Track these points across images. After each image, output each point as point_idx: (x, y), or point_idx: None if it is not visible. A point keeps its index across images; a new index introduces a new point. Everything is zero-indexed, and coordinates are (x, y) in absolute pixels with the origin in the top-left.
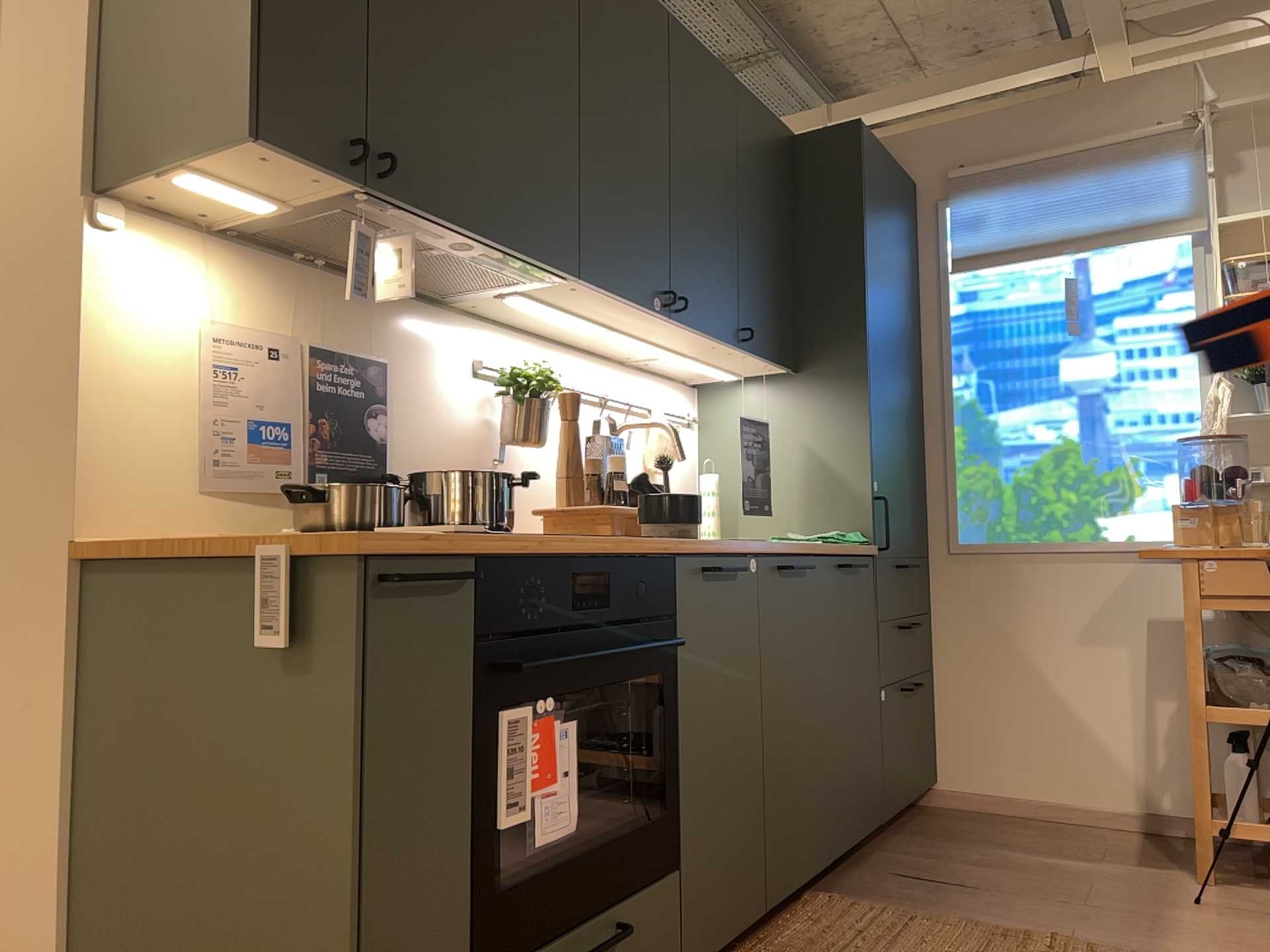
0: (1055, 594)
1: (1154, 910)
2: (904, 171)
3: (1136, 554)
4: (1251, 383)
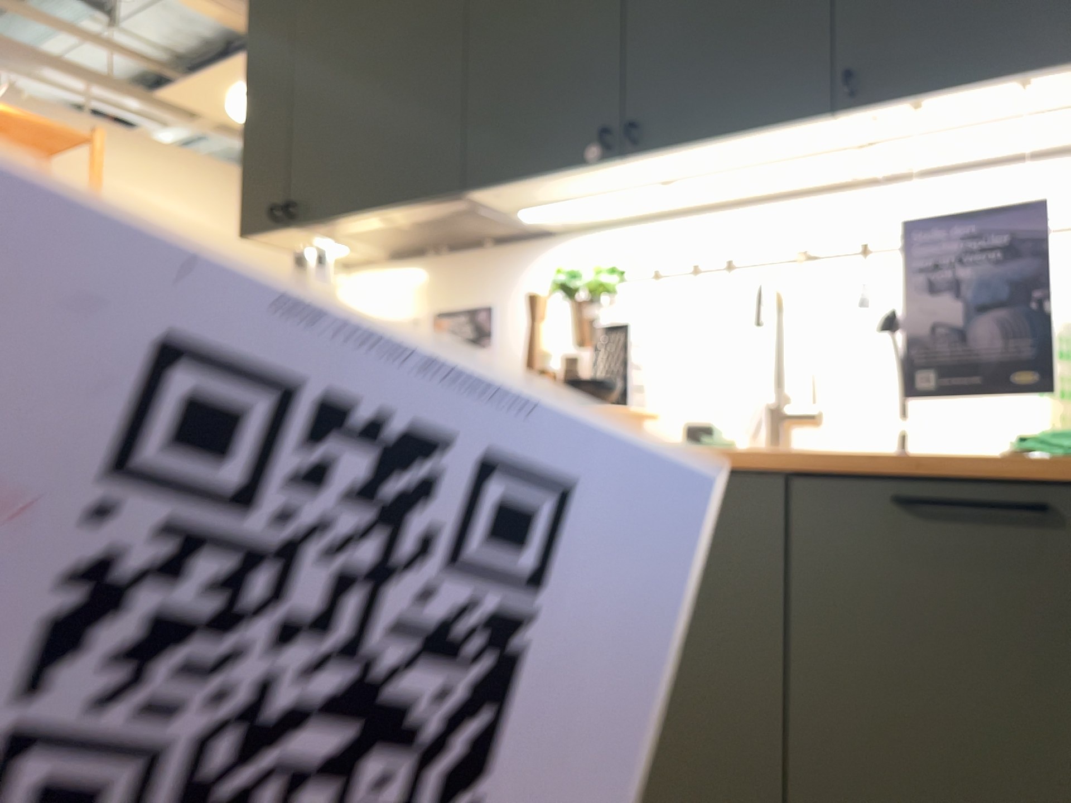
0: None
1: None
2: None
3: None
4: None
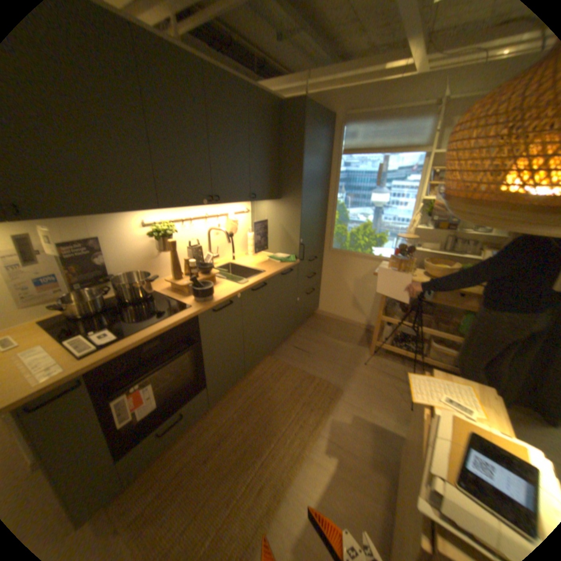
0: (356, 267)
1: (352, 368)
2: (332, 107)
3: (381, 260)
4: (428, 215)
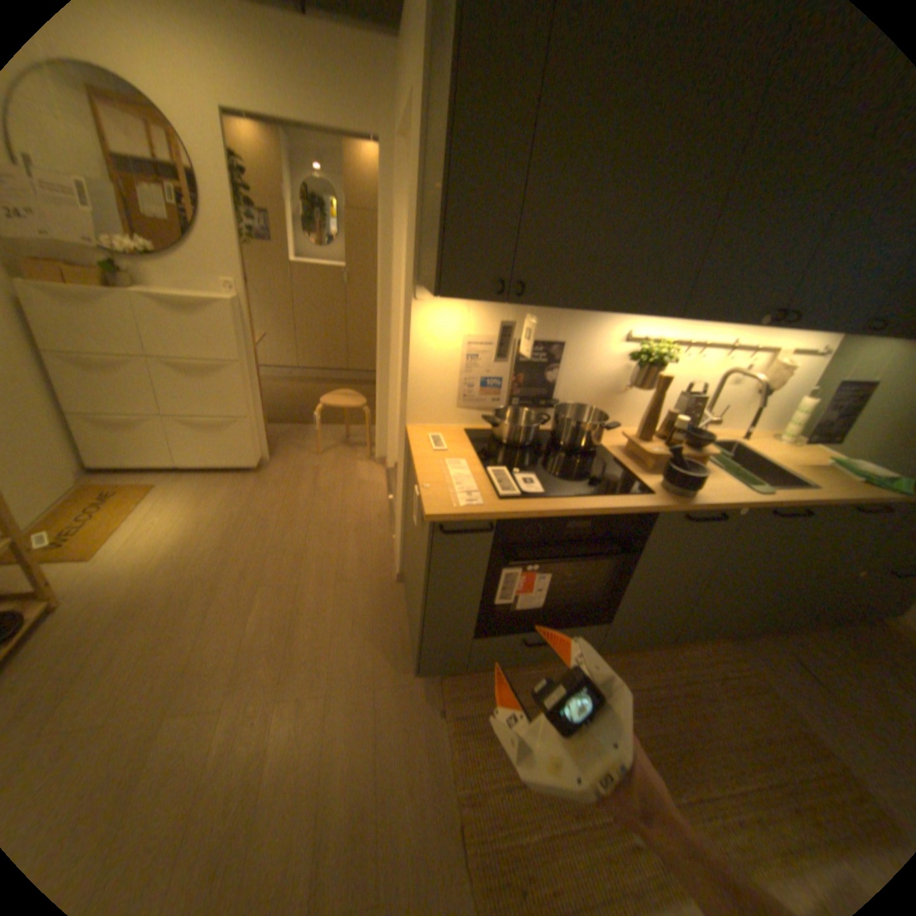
0: None
1: None
2: None
3: None
4: None
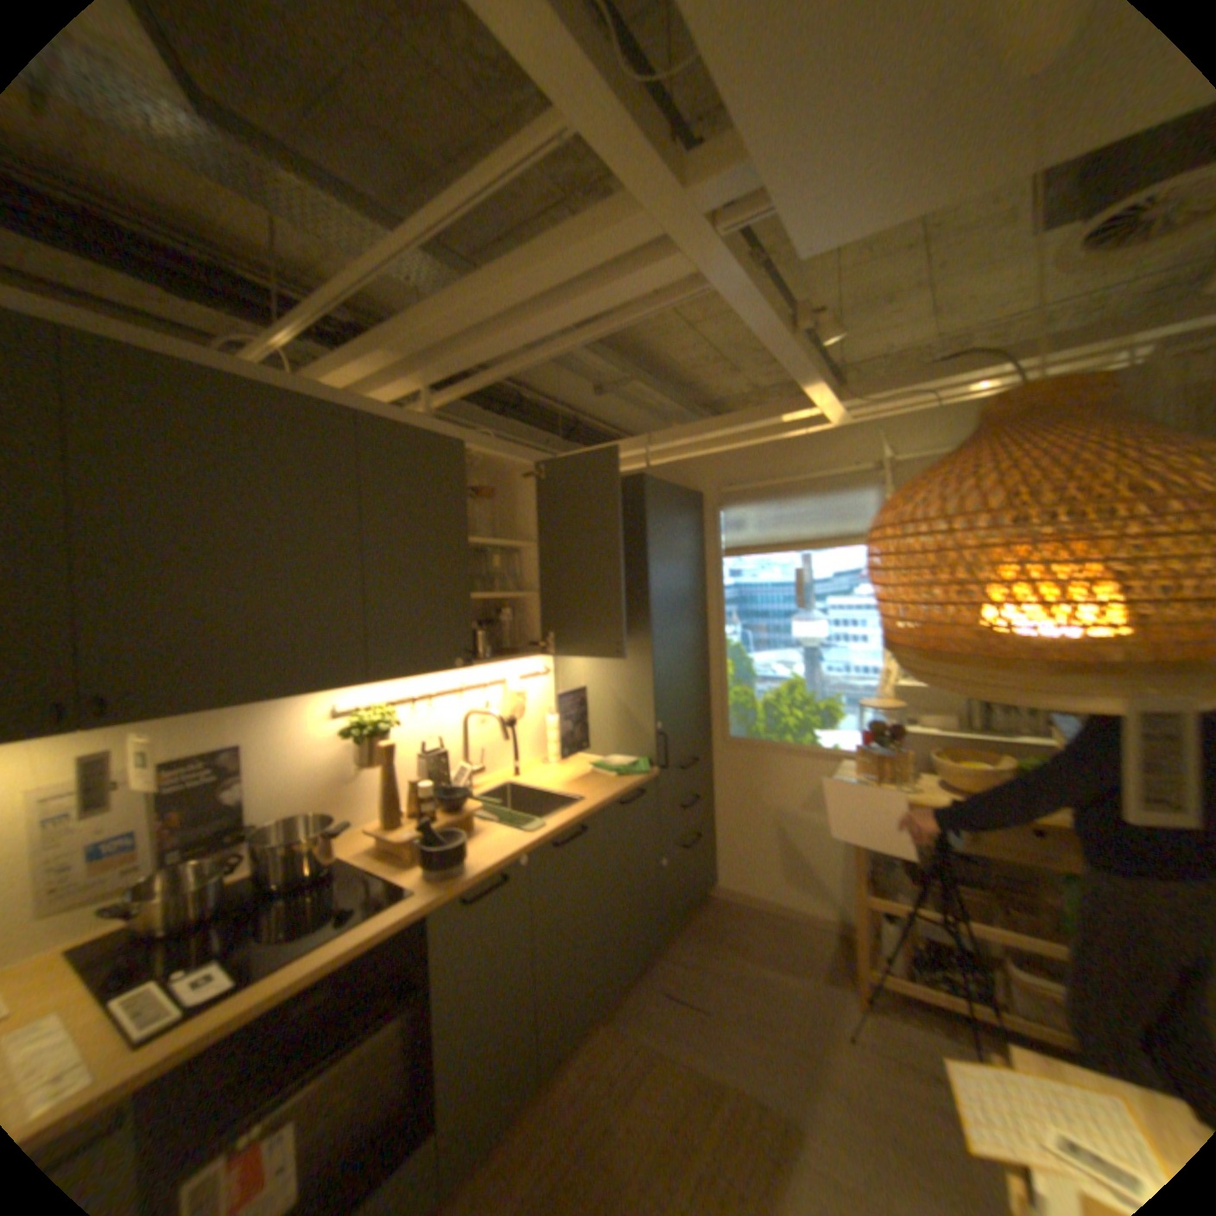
0: (788, 778)
1: (820, 1054)
2: (696, 483)
3: (840, 759)
4: None
